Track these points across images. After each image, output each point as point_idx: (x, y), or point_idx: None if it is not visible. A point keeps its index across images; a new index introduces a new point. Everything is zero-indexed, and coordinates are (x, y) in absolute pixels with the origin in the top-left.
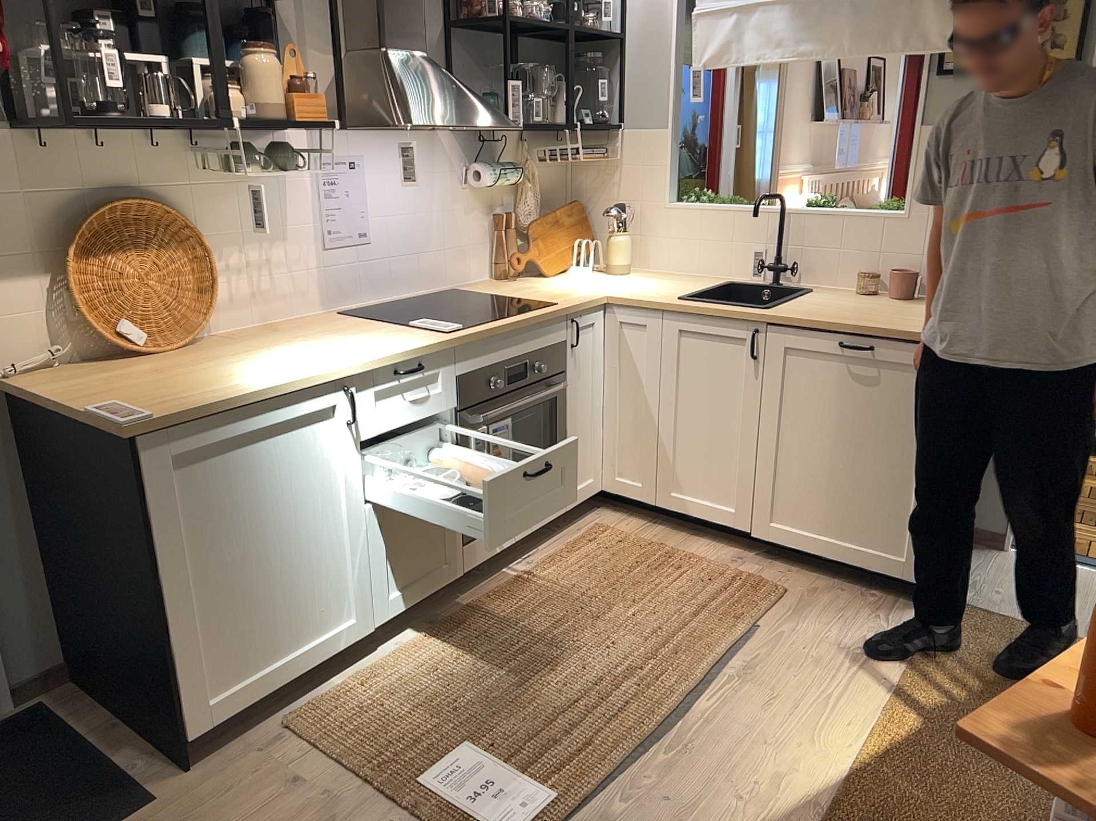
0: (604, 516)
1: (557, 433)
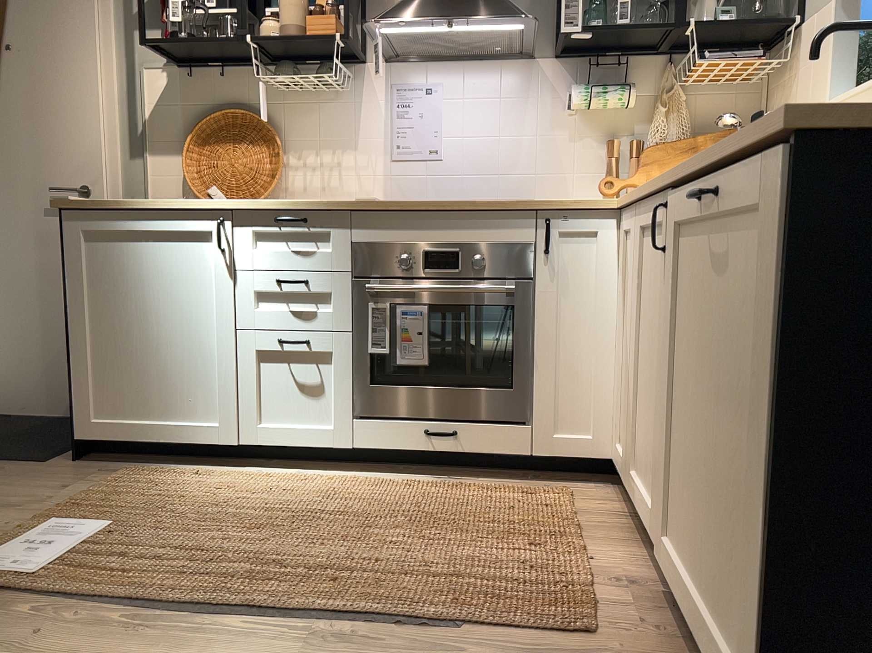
0: (601, 489)
1: (520, 352)
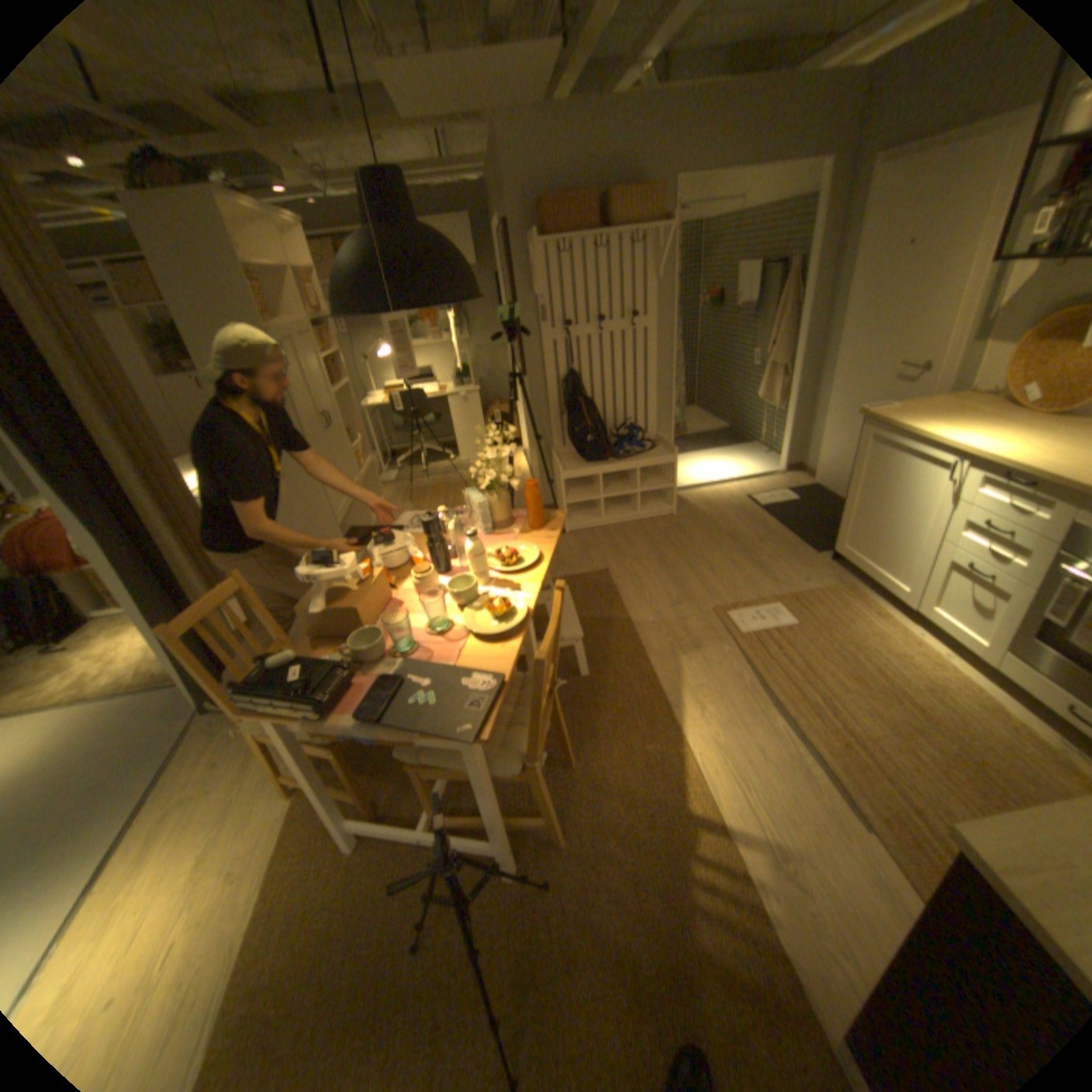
0: None
1: None
